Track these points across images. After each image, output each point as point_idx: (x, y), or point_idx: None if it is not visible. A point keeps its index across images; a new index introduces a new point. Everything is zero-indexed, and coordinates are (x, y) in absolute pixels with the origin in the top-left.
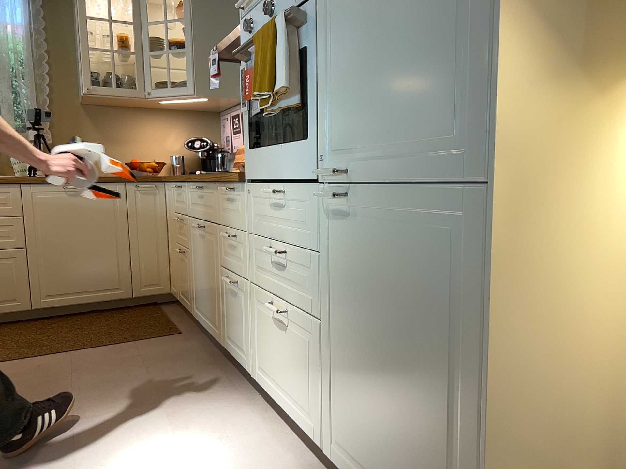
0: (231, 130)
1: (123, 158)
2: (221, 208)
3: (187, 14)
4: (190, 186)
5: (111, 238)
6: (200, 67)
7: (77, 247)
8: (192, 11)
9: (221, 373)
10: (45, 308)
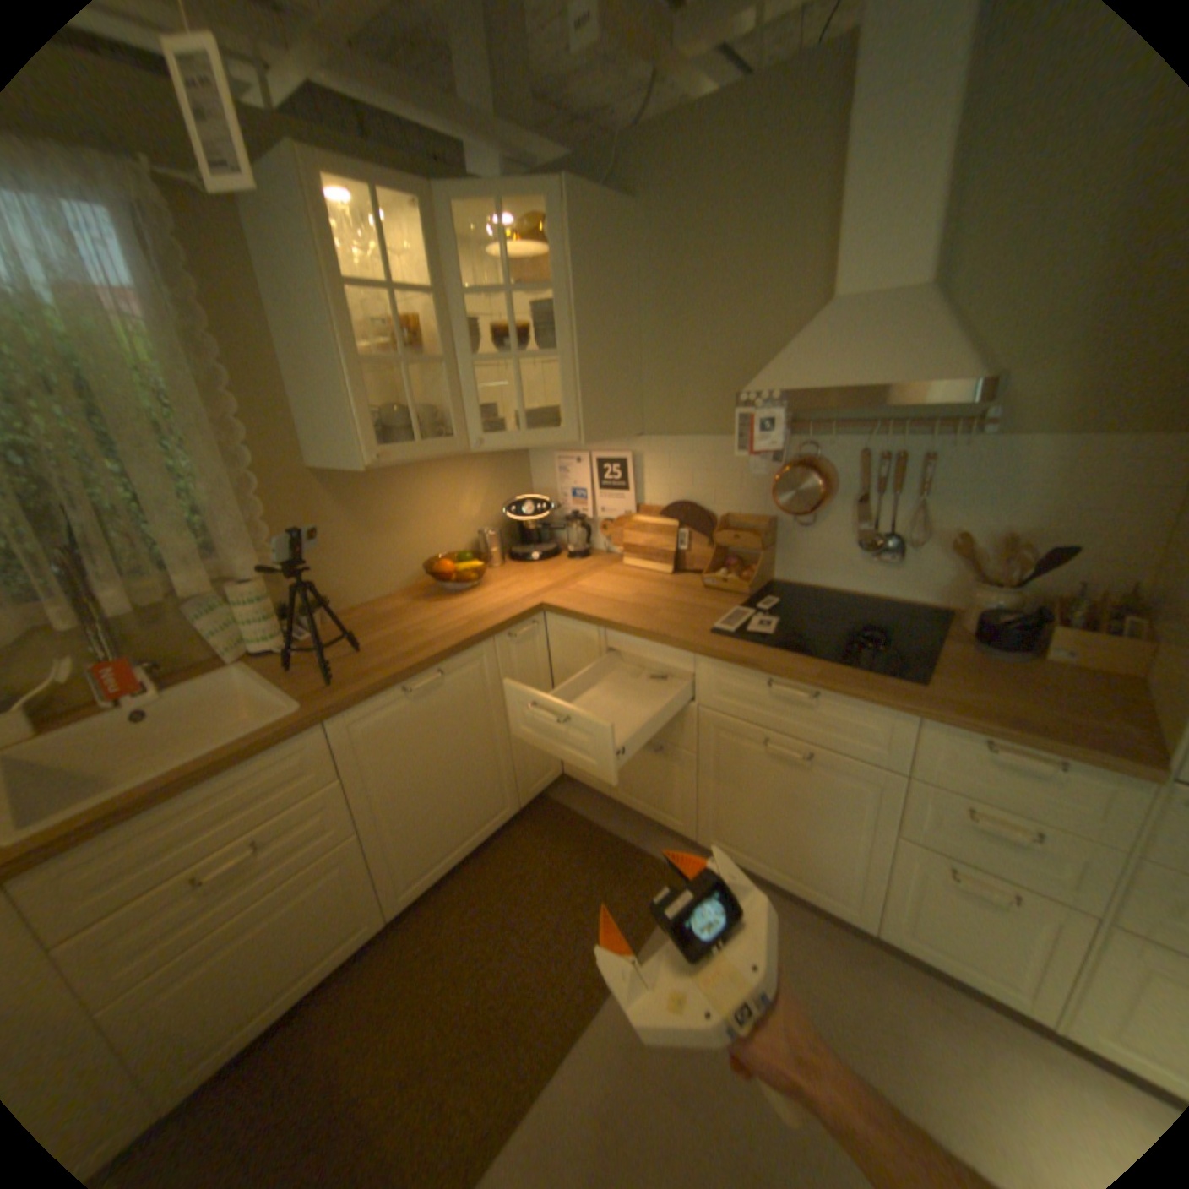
0: (596, 483)
1: (402, 557)
2: (941, 762)
3: (557, 275)
4: (724, 667)
5: (485, 739)
6: (586, 388)
7: (440, 783)
8: (564, 267)
9: (894, 983)
10: (407, 908)
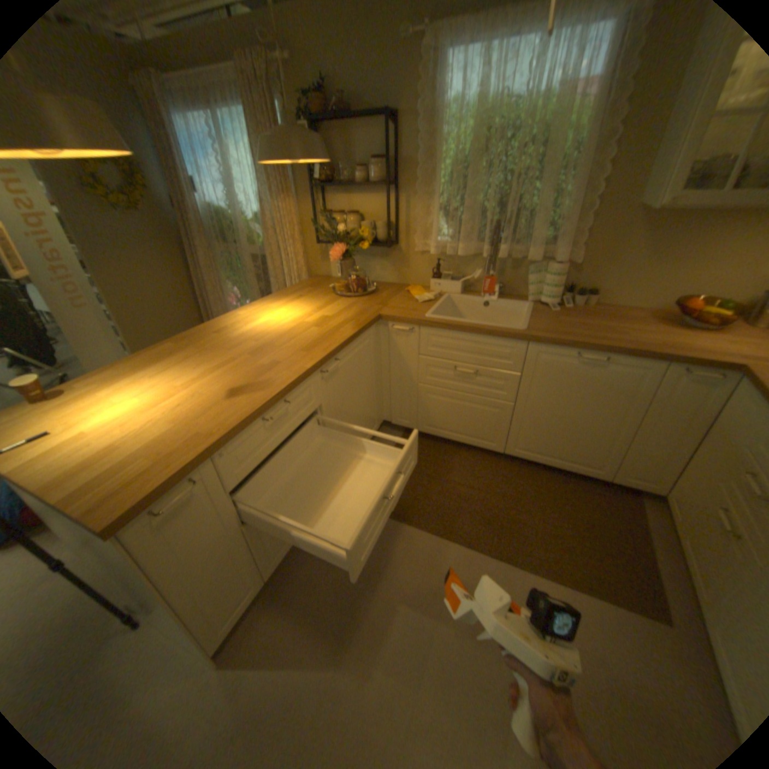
0: None
1: (674, 285)
2: None
3: None
4: None
5: (615, 420)
6: None
7: (569, 418)
8: None
9: None
10: (516, 457)
